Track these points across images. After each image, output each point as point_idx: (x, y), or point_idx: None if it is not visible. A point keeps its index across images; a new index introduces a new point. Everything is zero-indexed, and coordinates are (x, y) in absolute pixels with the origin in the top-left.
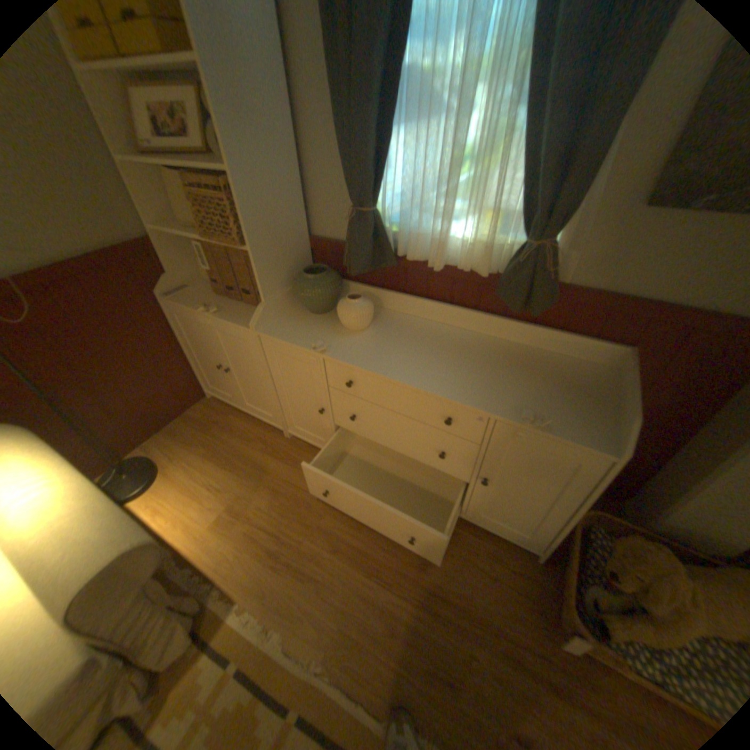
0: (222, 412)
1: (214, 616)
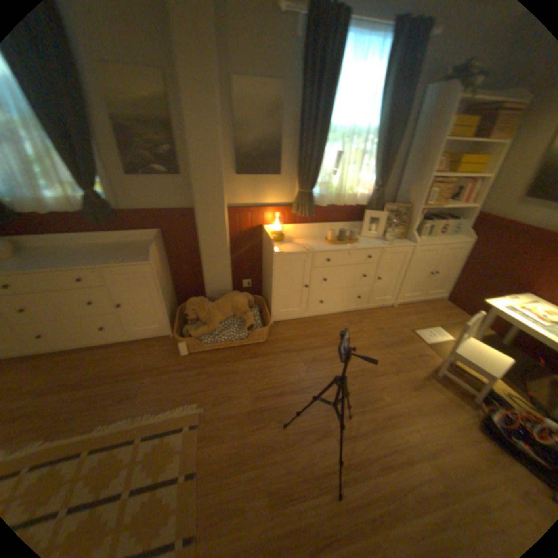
0: None
1: None
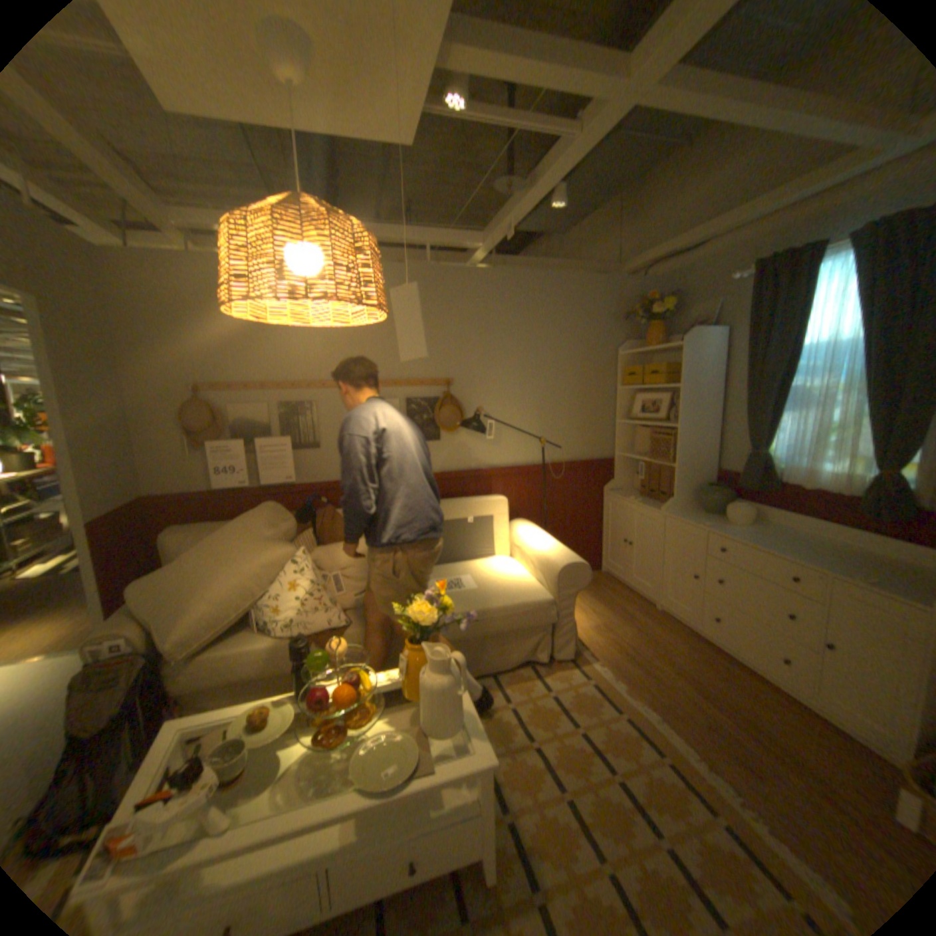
0: (611, 581)
1: (586, 661)
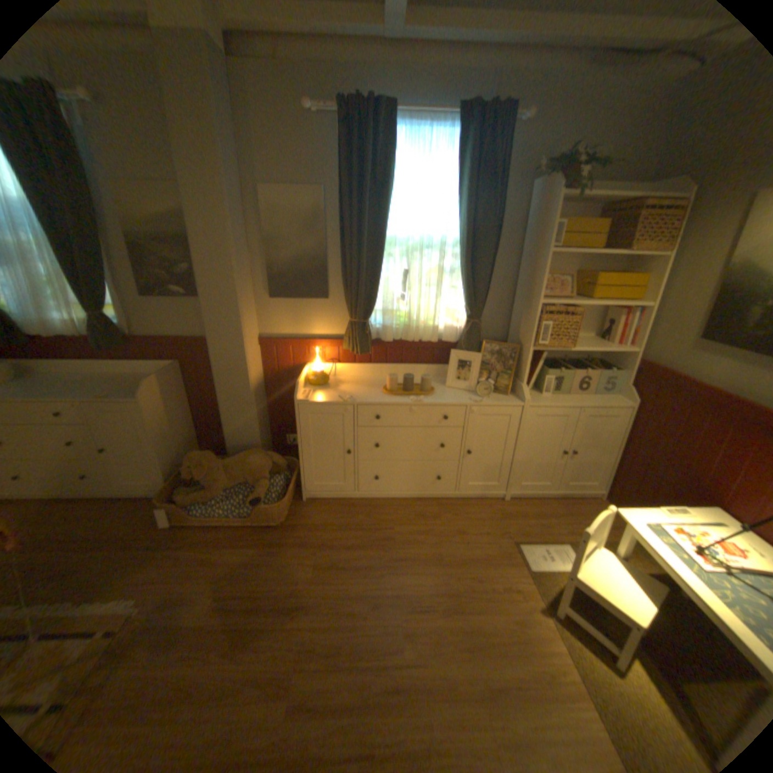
0: None
1: None
